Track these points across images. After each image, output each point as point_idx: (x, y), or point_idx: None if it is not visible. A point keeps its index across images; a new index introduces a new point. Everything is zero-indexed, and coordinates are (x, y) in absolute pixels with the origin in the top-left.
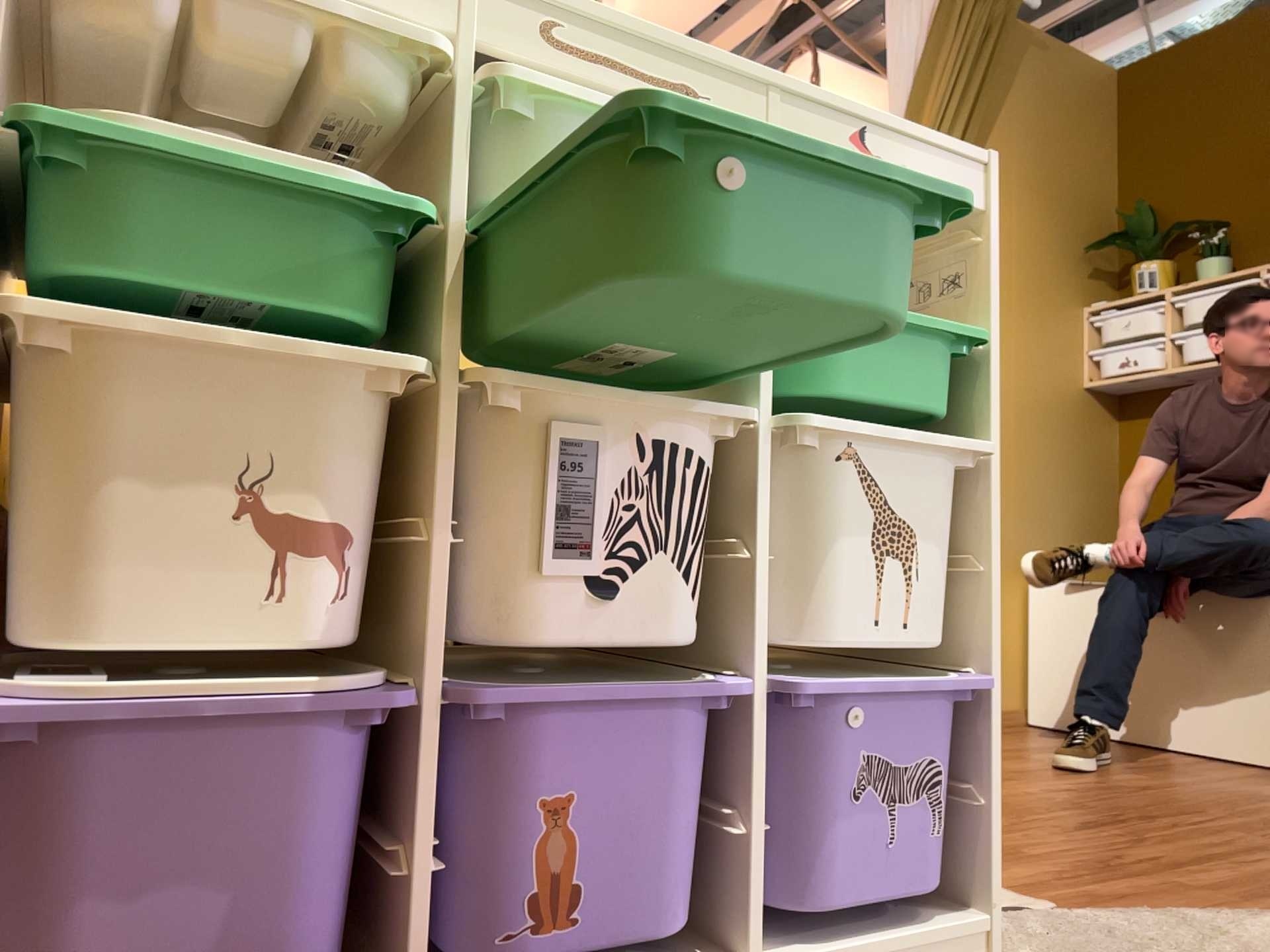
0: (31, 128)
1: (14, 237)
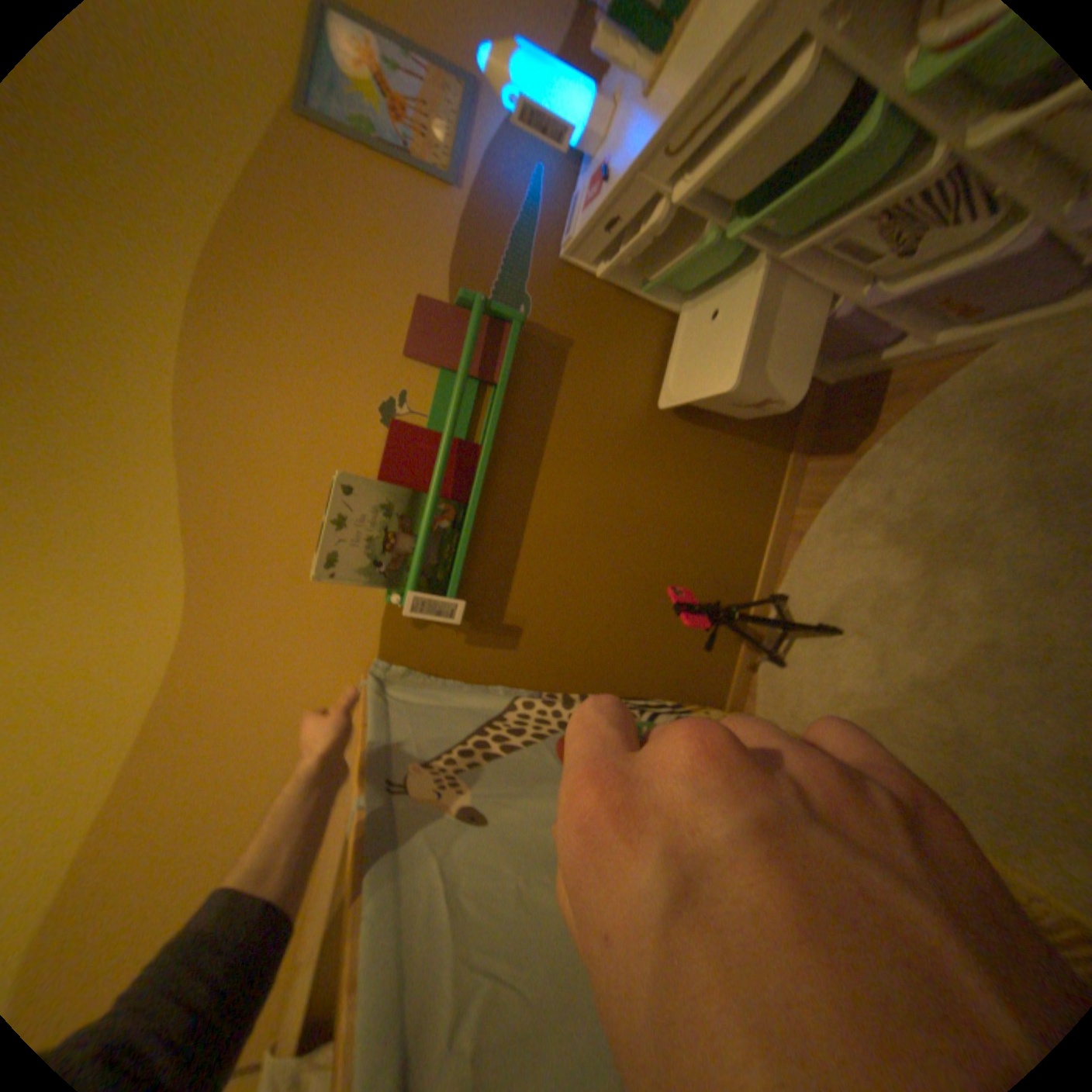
0: (644, 285)
1: (668, 282)
